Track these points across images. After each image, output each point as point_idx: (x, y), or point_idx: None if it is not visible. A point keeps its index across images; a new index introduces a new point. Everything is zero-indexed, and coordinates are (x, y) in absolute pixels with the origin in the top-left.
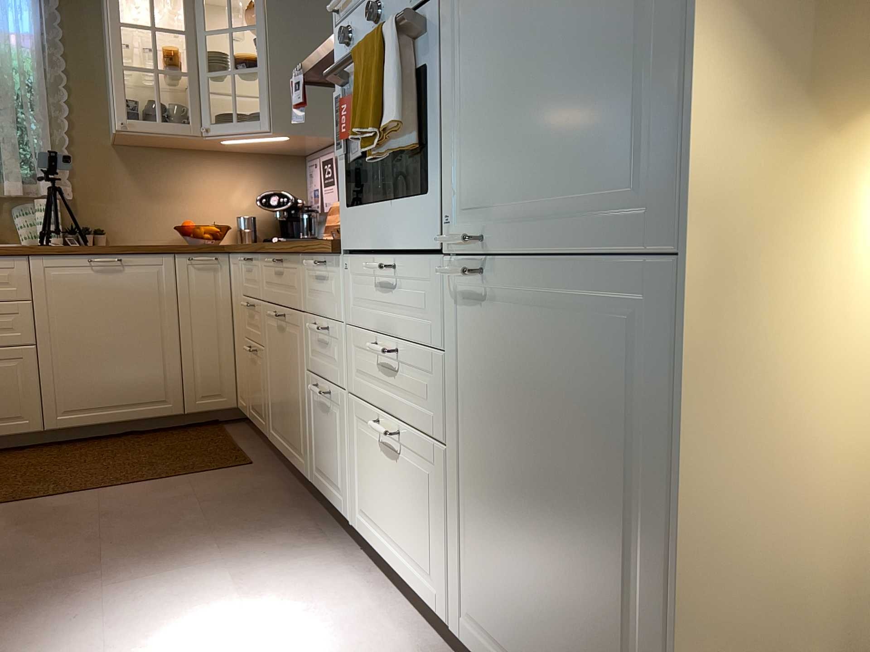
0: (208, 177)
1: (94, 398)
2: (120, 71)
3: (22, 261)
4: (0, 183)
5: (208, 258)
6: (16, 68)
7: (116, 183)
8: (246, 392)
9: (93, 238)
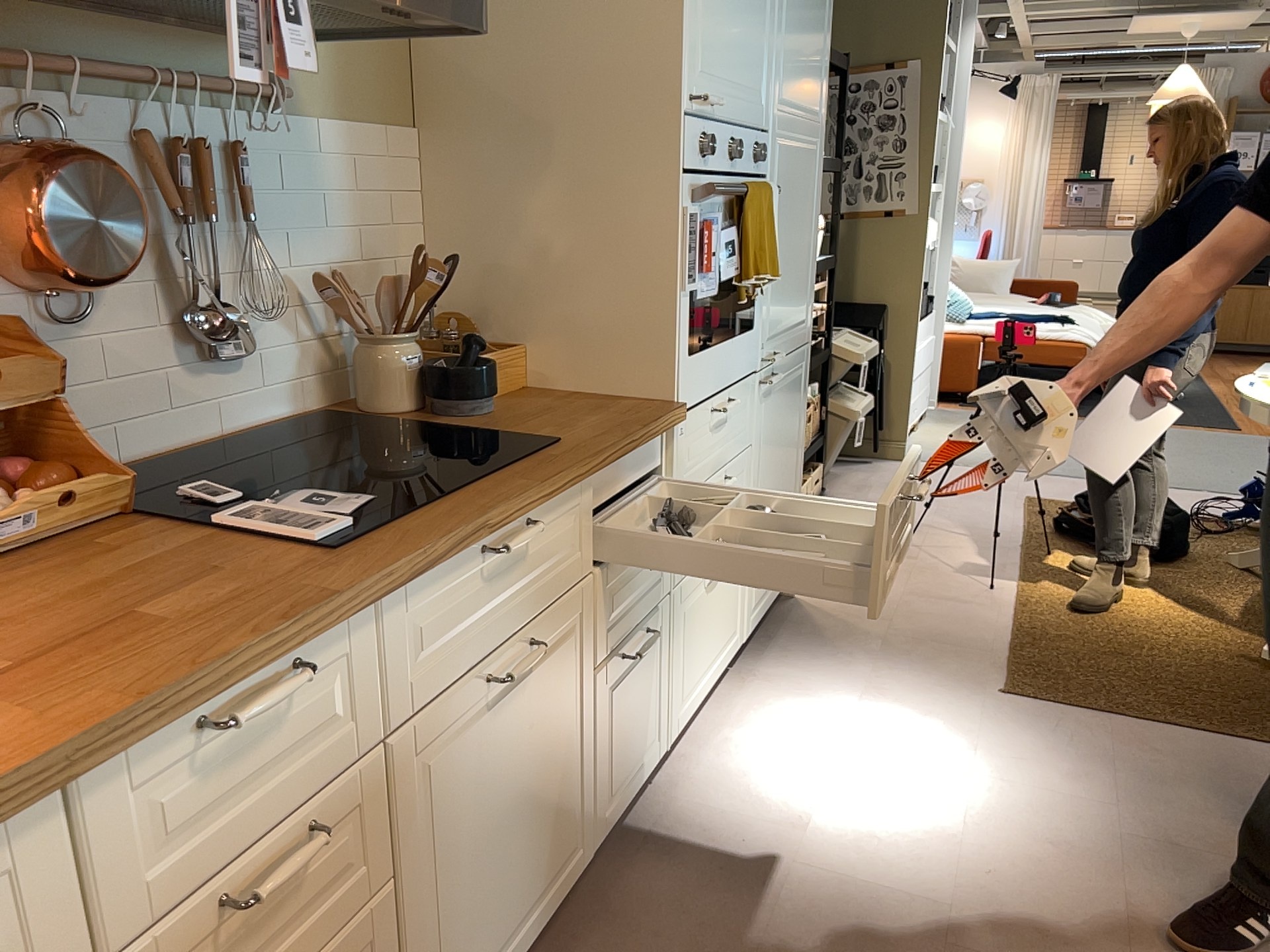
0: None
1: None
2: None
3: None
4: None
5: None
6: None
7: None
8: None
9: None
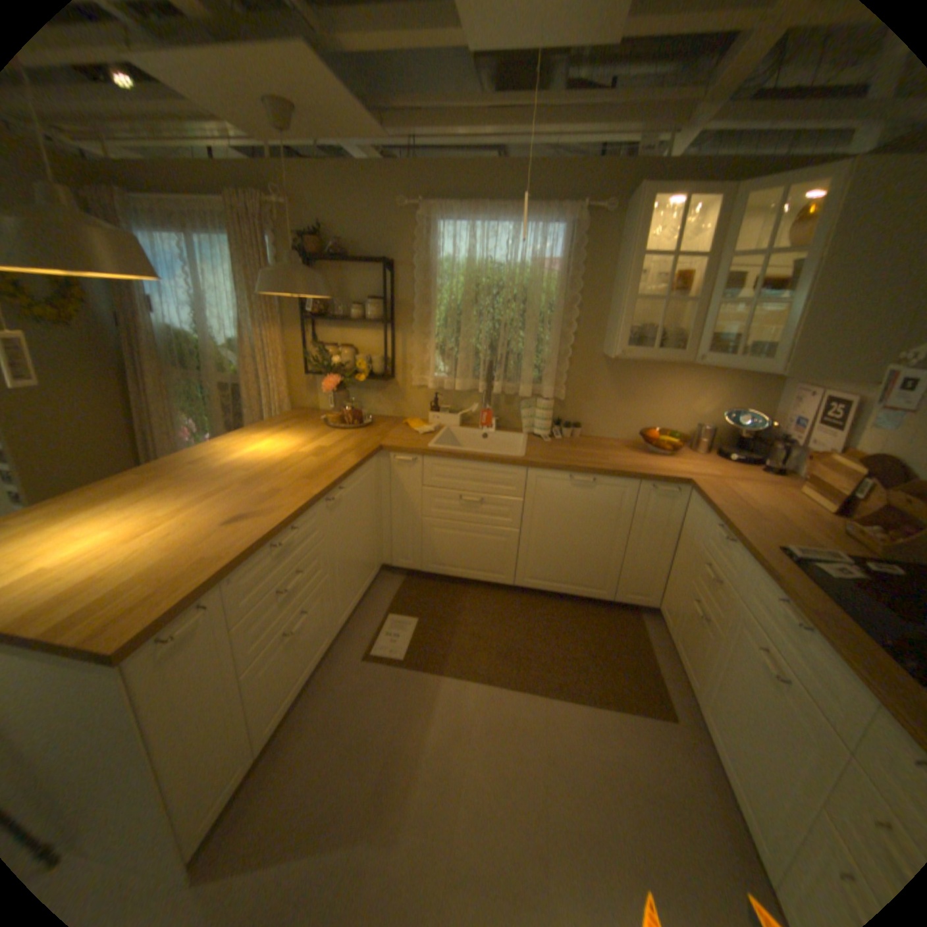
0: (679, 384)
1: (550, 574)
2: (633, 300)
3: (522, 470)
4: (516, 384)
5: (673, 490)
6: (544, 290)
7: (598, 386)
8: (677, 620)
9: (571, 431)
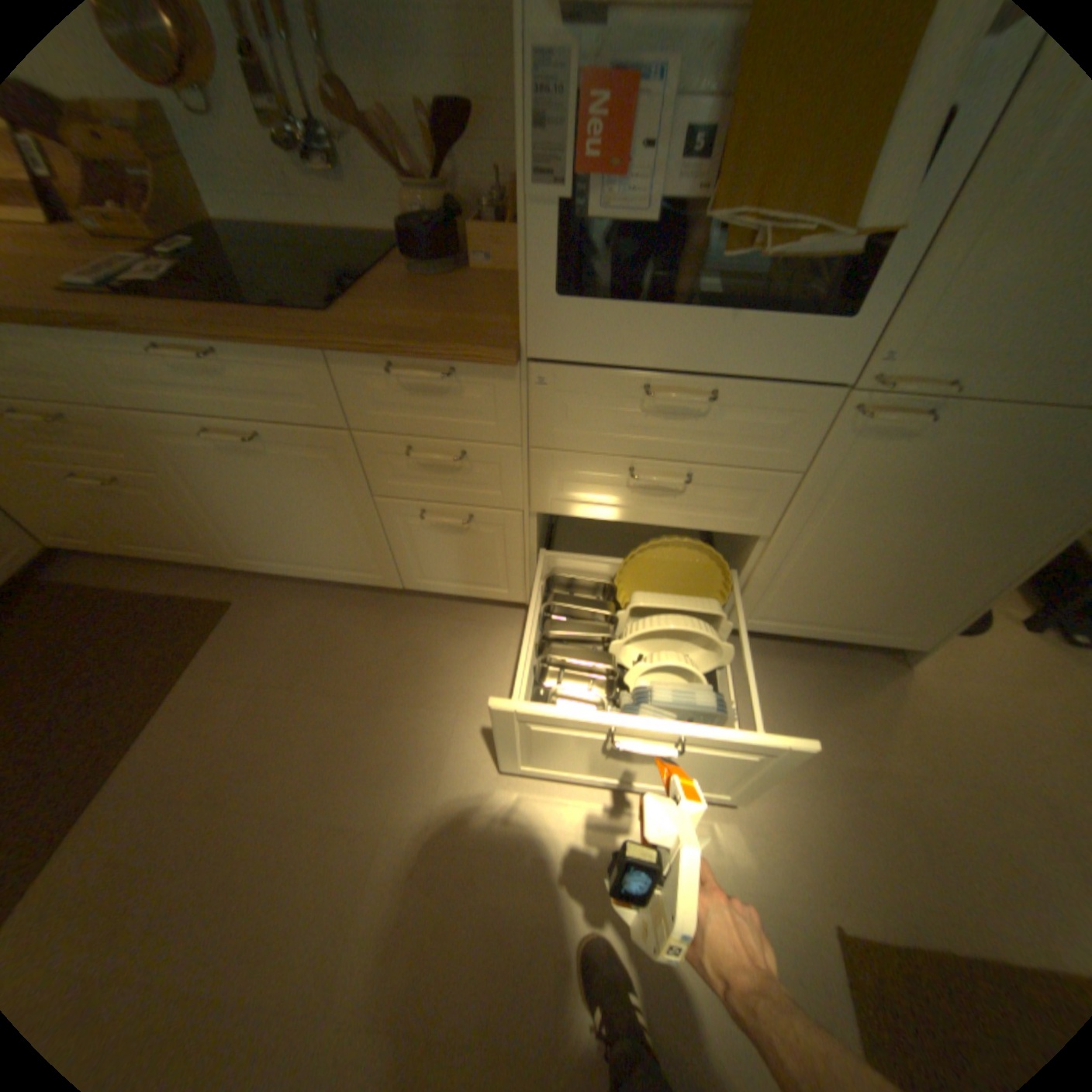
0: None
1: None
2: None
3: None
4: None
5: None
6: None
7: None
8: (84, 528)
9: None
